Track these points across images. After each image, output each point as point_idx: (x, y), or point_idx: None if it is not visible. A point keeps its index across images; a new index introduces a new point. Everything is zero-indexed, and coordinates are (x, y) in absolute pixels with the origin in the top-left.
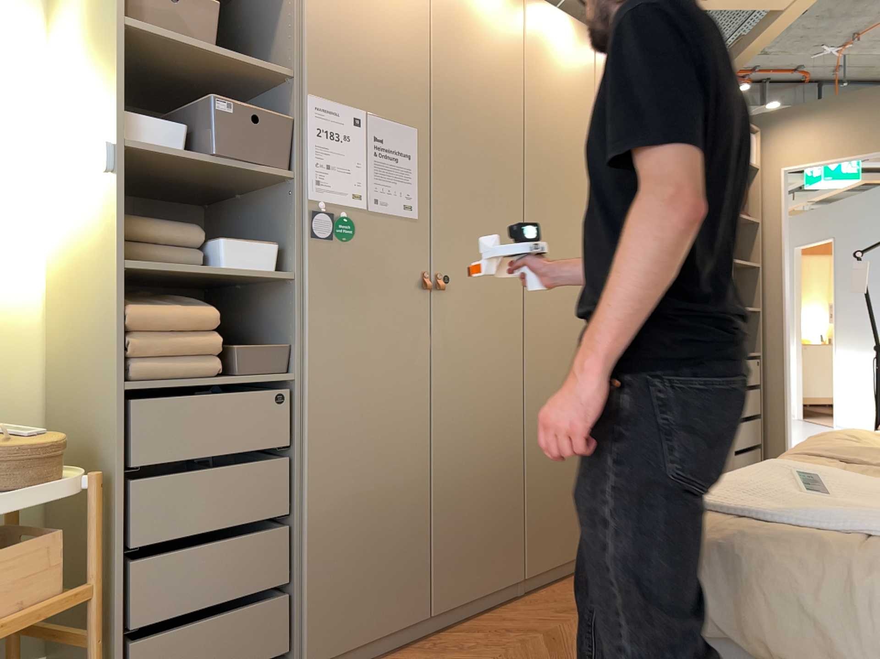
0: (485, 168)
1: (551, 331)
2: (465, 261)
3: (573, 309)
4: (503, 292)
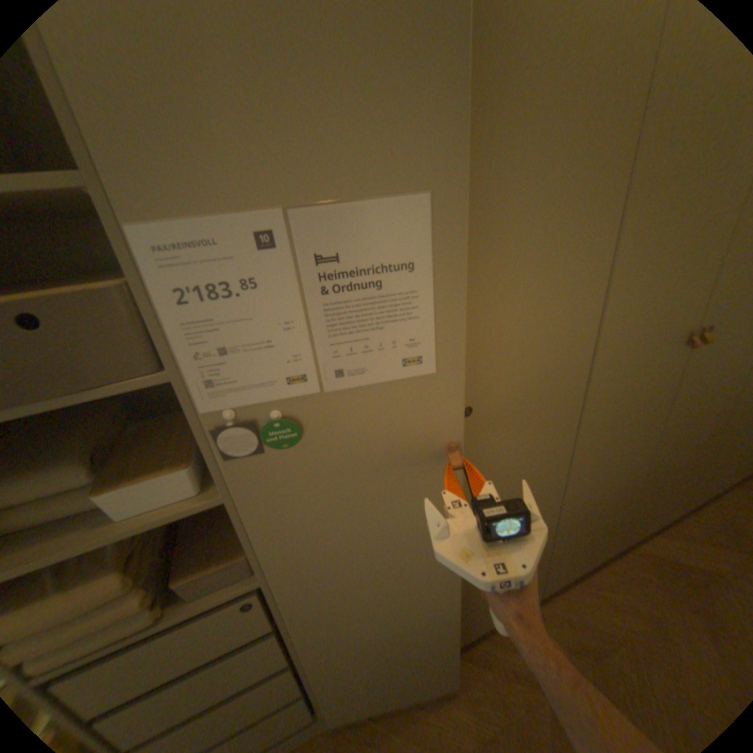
0: (548, 222)
1: (618, 407)
2: (500, 379)
3: (656, 368)
4: (555, 392)
